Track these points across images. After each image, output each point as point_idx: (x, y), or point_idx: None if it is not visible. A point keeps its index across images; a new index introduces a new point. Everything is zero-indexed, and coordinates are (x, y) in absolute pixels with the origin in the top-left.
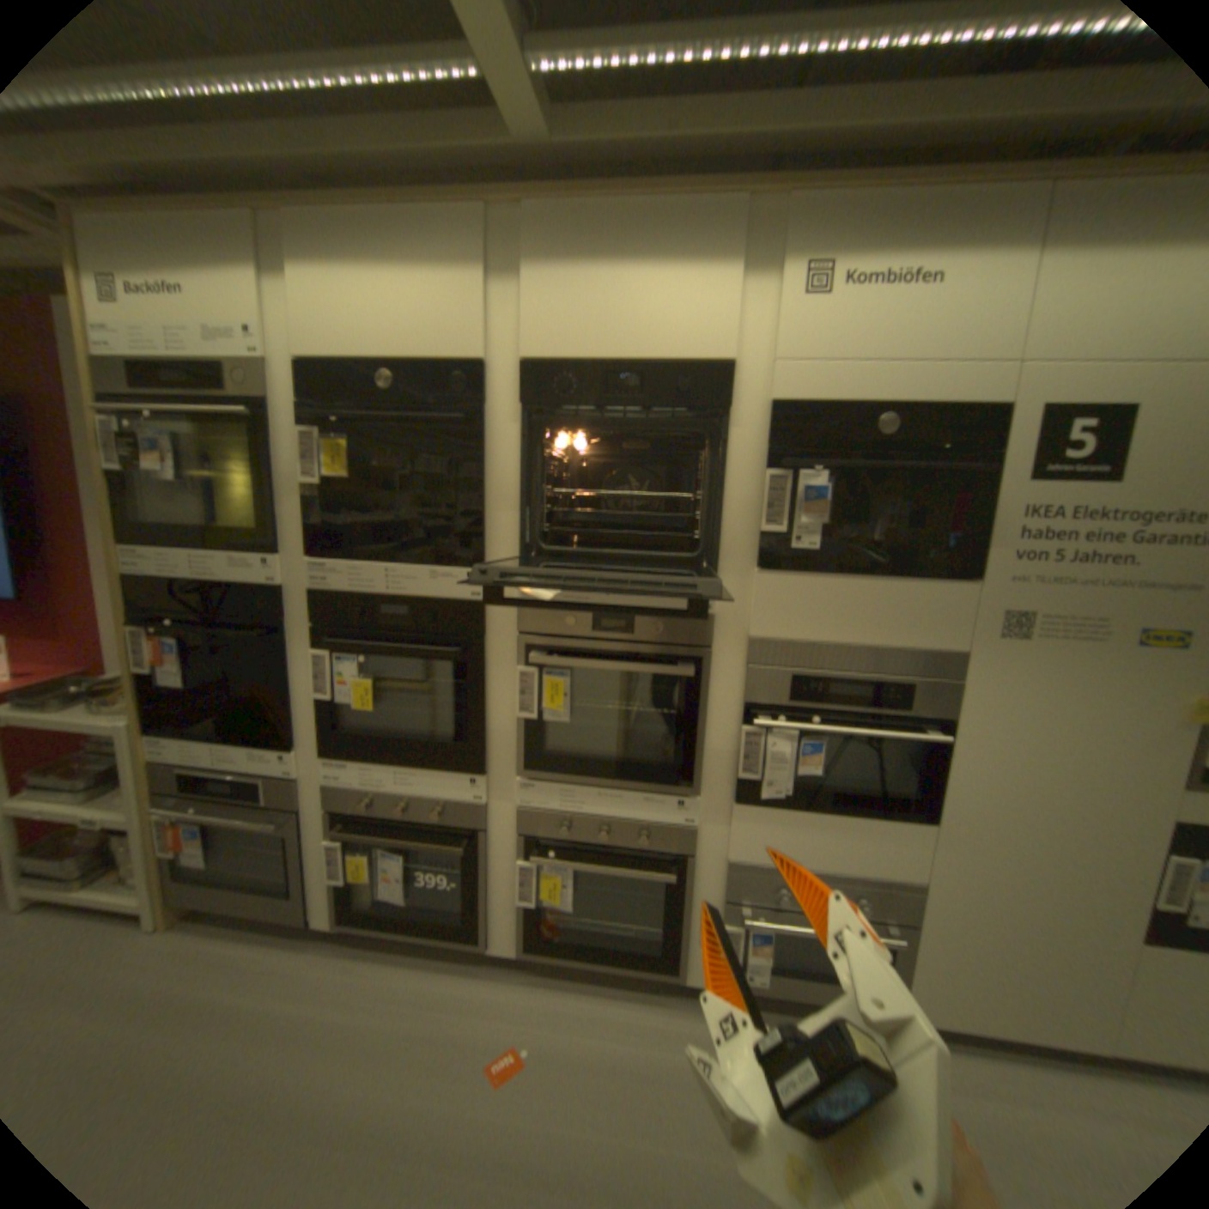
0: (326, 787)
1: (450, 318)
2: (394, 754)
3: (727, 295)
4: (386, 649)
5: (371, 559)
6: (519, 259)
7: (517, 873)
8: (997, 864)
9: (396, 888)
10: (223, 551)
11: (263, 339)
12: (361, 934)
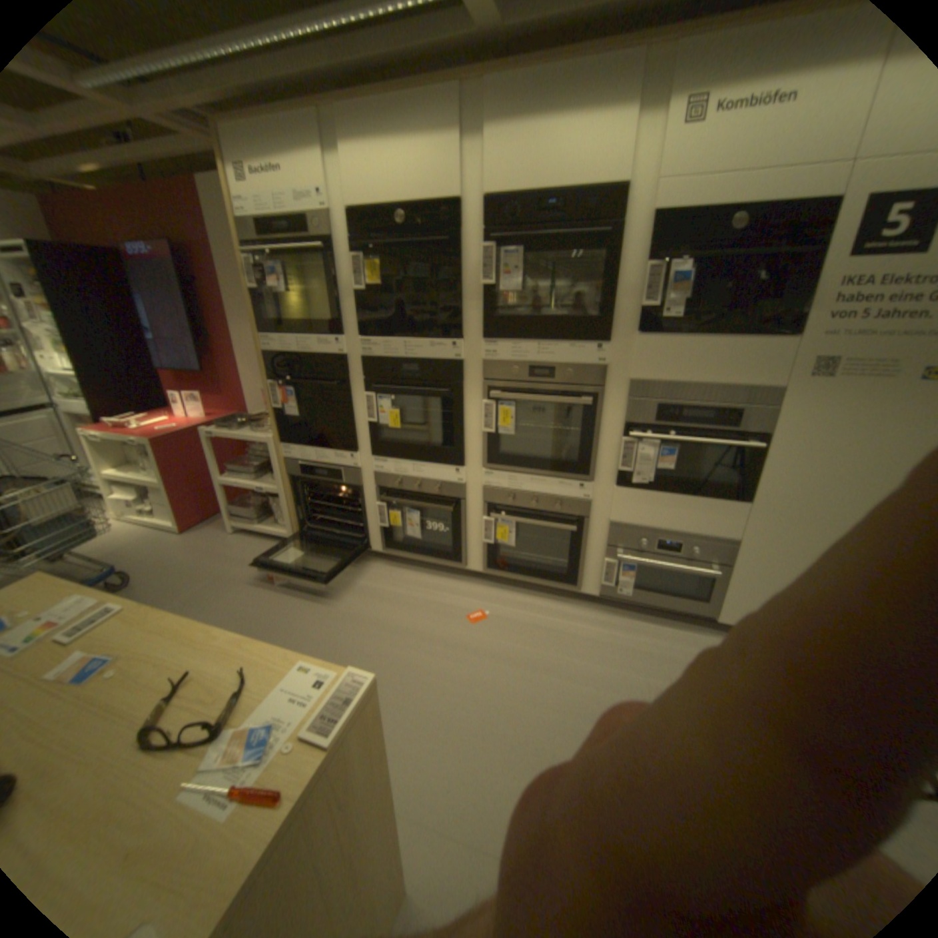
0: (377, 473)
1: (439, 171)
2: (413, 455)
3: (626, 132)
4: (407, 392)
5: (396, 337)
6: (483, 122)
7: (483, 525)
8: (792, 530)
9: (417, 530)
10: (314, 336)
11: (328, 198)
12: (399, 556)
